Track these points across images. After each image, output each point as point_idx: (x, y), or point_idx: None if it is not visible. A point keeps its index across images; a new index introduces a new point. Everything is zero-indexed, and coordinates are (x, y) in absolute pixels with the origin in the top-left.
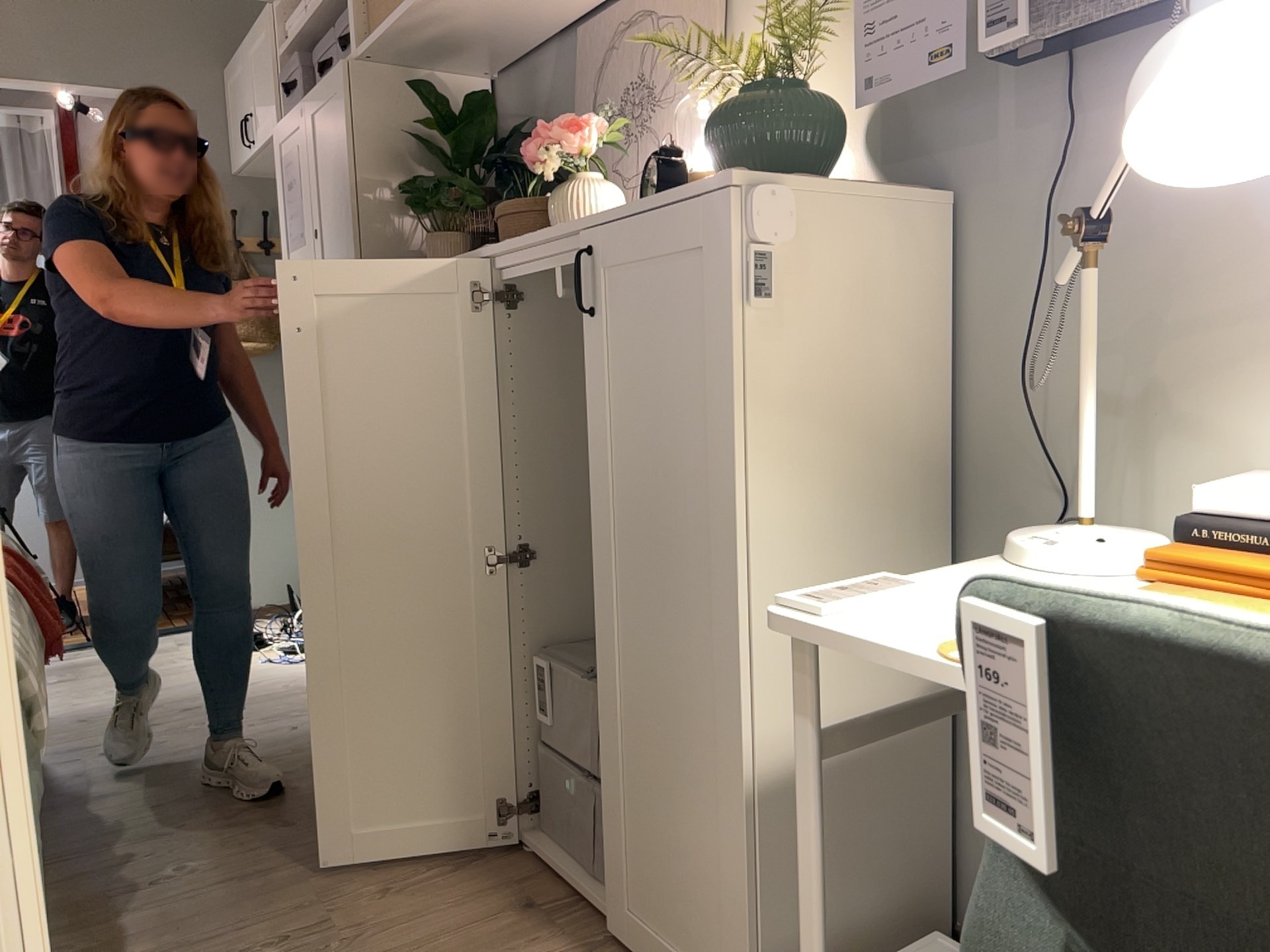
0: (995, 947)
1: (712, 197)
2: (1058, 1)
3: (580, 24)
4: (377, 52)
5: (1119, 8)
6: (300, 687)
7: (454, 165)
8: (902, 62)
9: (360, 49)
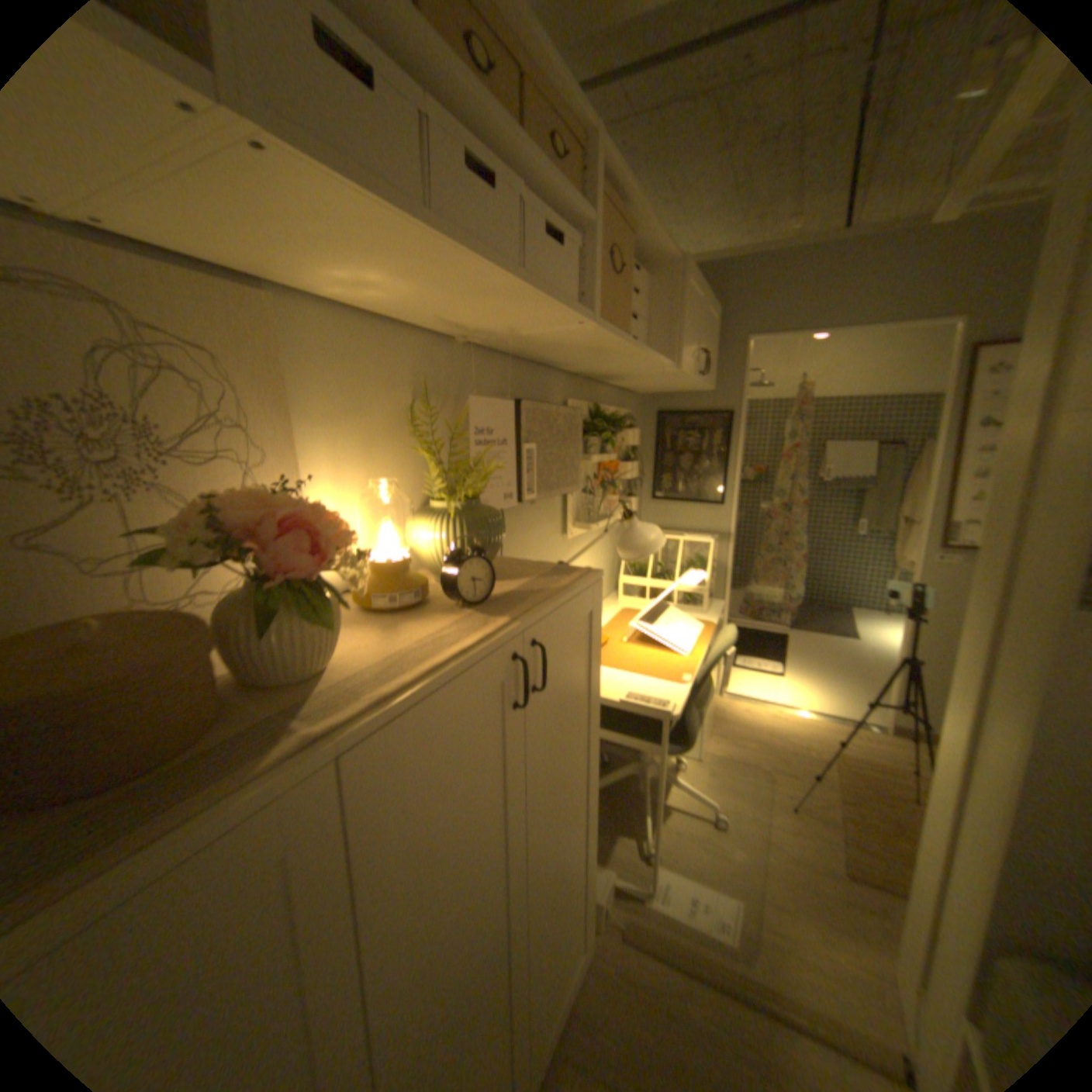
0: (693, 726)
1: (594, 580)
2: (537, 484)
3: None
4: None
5: (548, 492)
6: None
7: None
8: (491, 491)
9: None
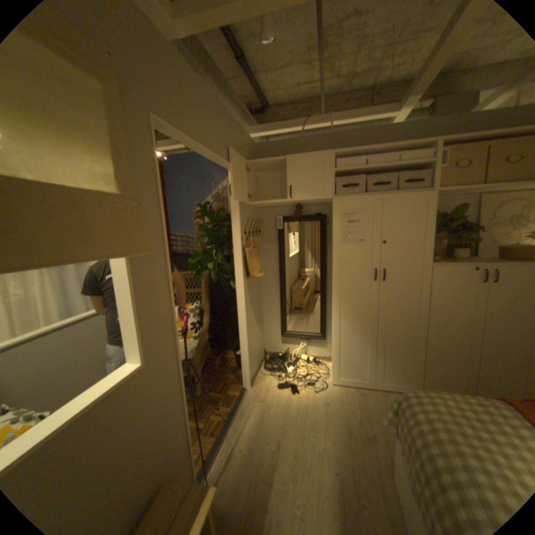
0: None
1: None
2: None
3: (482, 194)
4: (444, 191)
5: None
6: (357, 396)
7: (449, 227)
8: None
9: (445, 190)
